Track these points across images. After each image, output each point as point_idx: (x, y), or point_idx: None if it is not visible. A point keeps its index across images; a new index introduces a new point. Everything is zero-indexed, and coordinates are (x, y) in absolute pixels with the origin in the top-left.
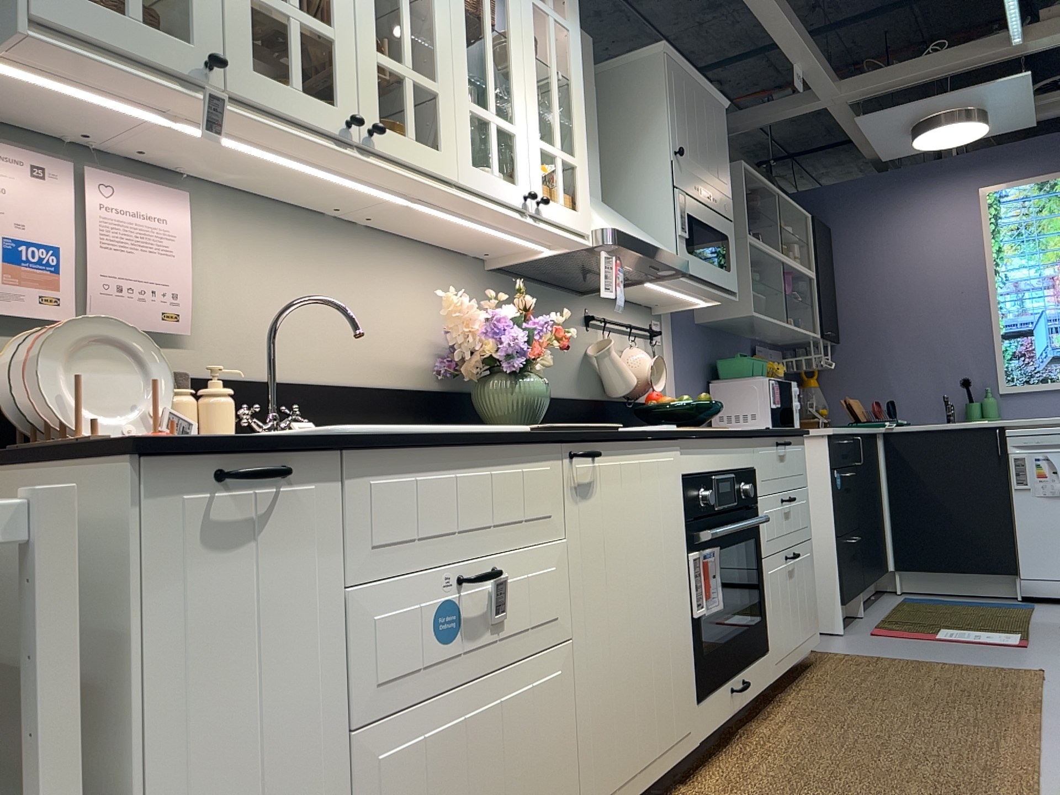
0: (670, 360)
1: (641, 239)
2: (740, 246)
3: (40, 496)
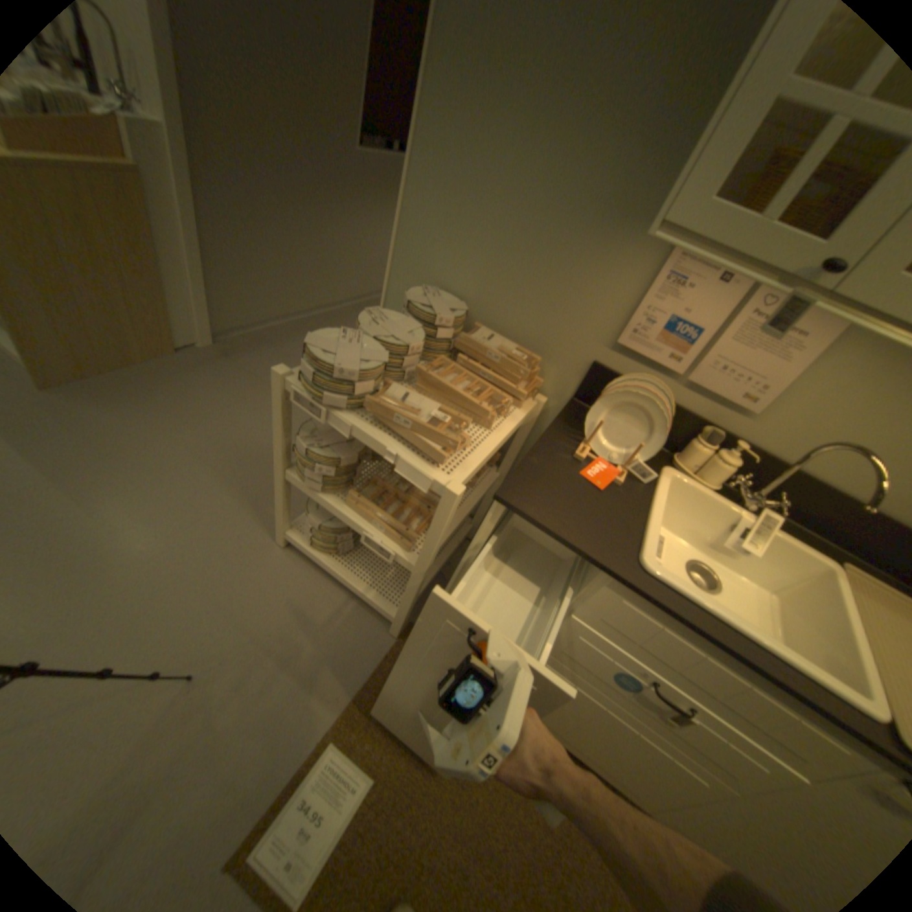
0: None
1: None
2: None
3: (450, 493)
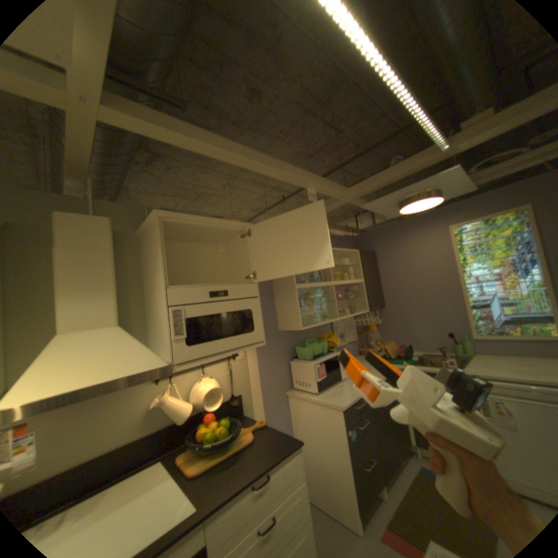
0: (250, 363)
1: (82, 382)
2: (291, 291)
3: None
